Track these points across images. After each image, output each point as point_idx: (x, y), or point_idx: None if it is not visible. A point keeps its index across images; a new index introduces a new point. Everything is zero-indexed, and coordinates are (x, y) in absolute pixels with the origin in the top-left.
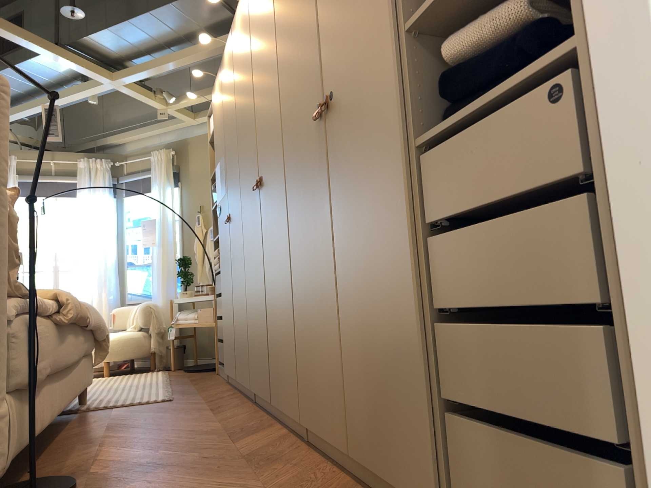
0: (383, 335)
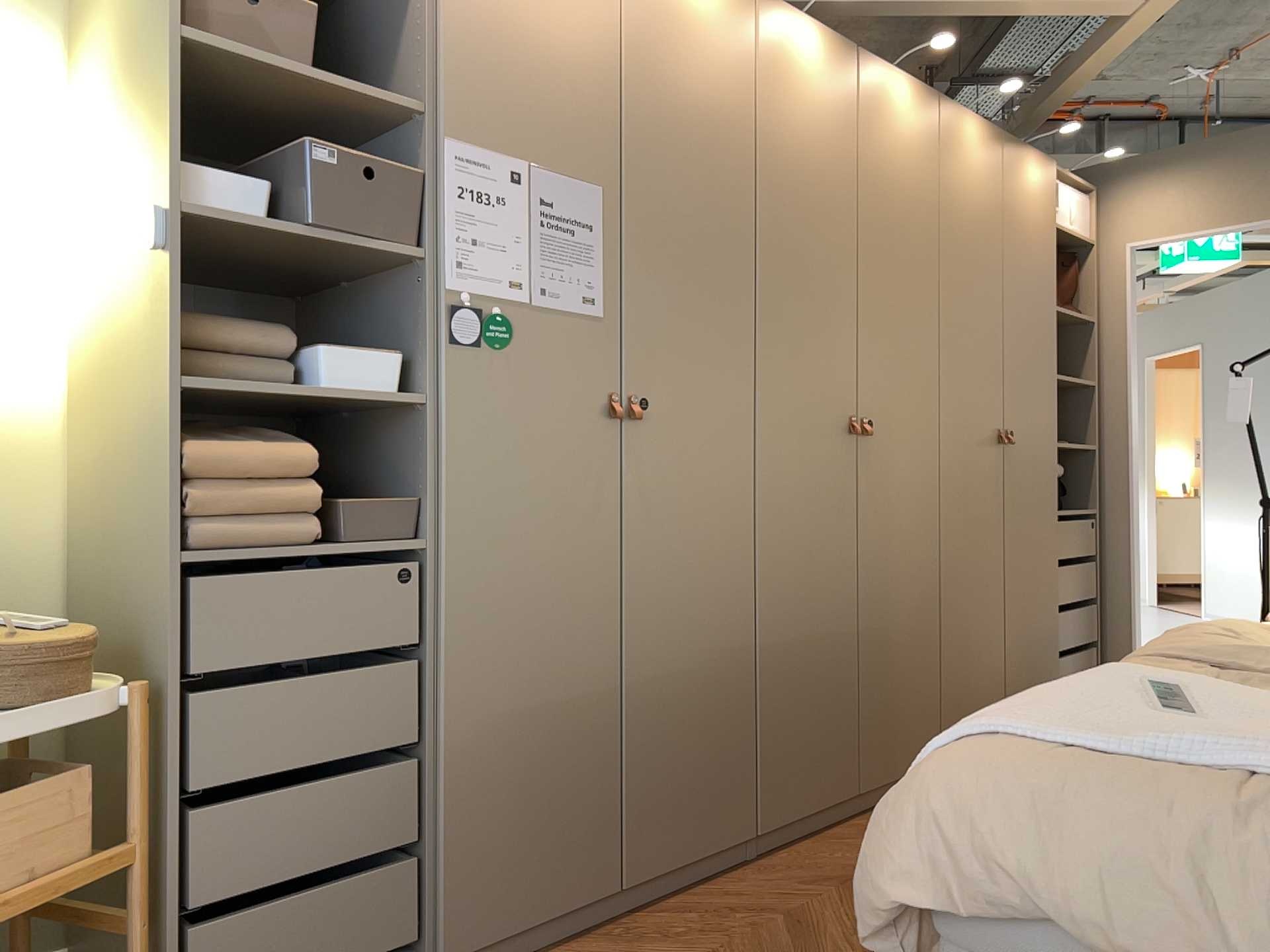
0: (1042, 629)
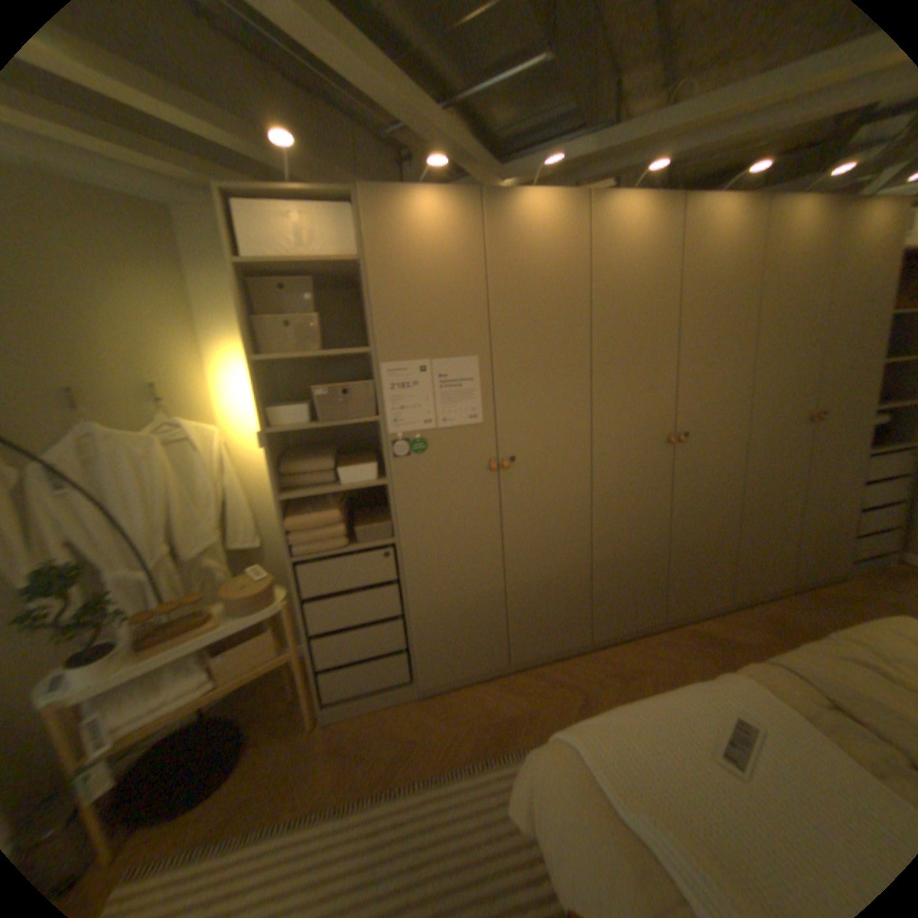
0: (840, 529)
